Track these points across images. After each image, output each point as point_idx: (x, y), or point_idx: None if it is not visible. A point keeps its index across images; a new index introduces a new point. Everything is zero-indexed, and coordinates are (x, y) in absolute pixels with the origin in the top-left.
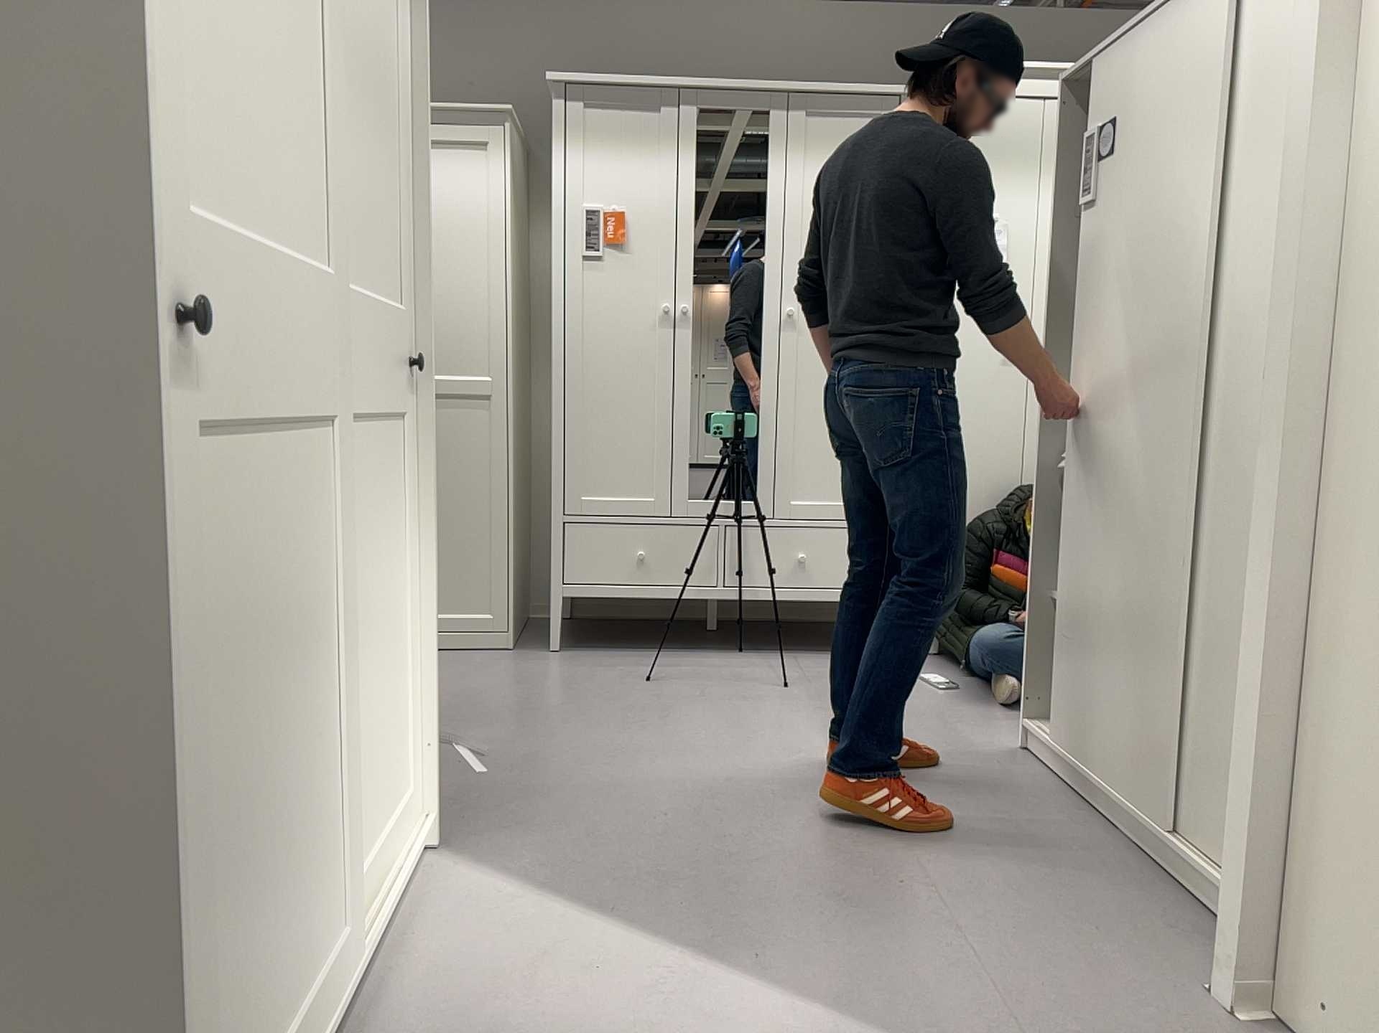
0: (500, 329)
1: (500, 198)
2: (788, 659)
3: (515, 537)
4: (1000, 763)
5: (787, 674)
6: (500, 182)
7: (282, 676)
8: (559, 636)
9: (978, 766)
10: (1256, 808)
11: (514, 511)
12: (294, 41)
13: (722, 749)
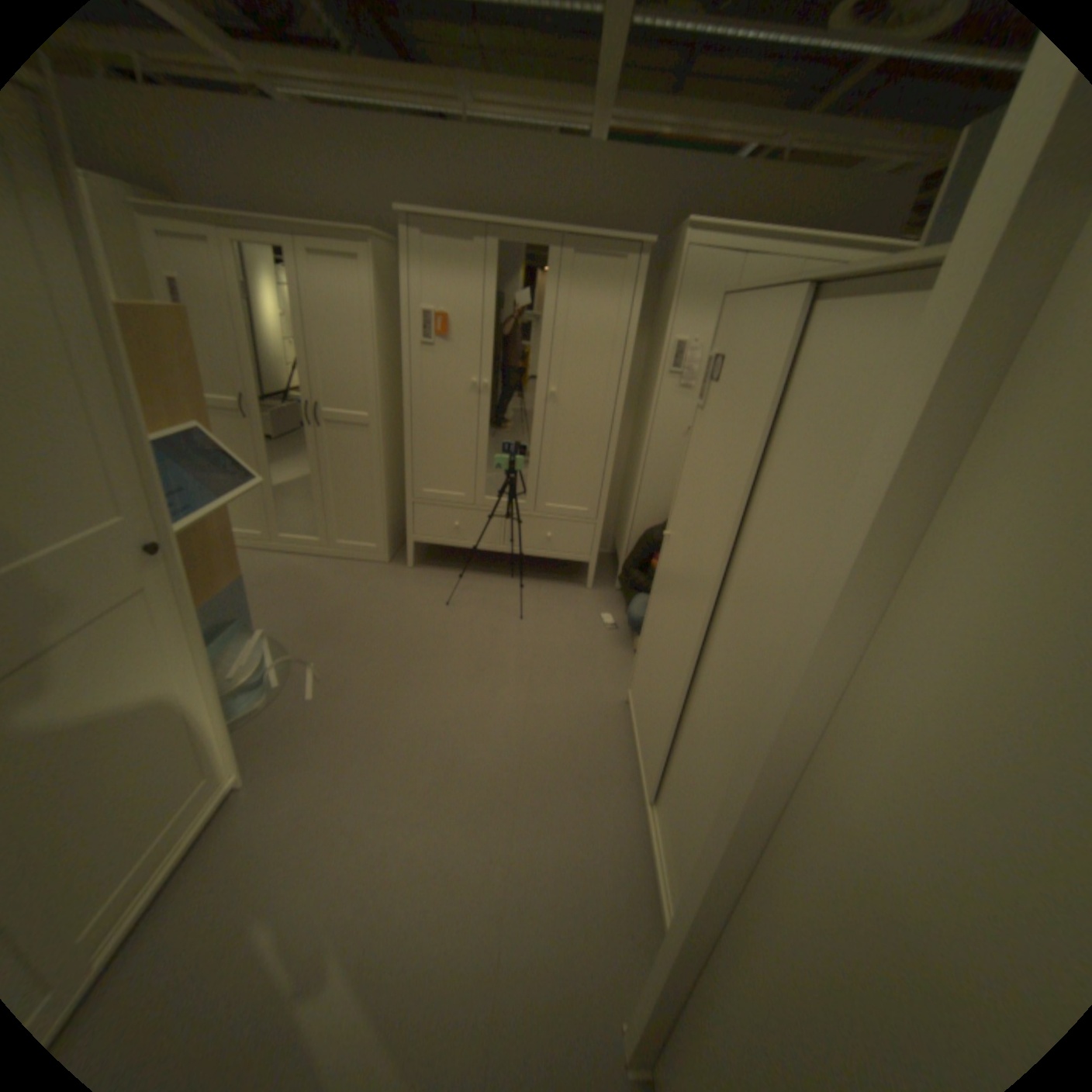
0: (372, 384)
1: (368, 295)
2: (535, 585)
3: (390, 503)
4: (607, 712)
5: (527, 601)
6: (367, 284)
7: None
8: (412, 560)
9: (593, 715)
10: (653, 993)
11: (388, 490)
12: None
13: (457, 679)
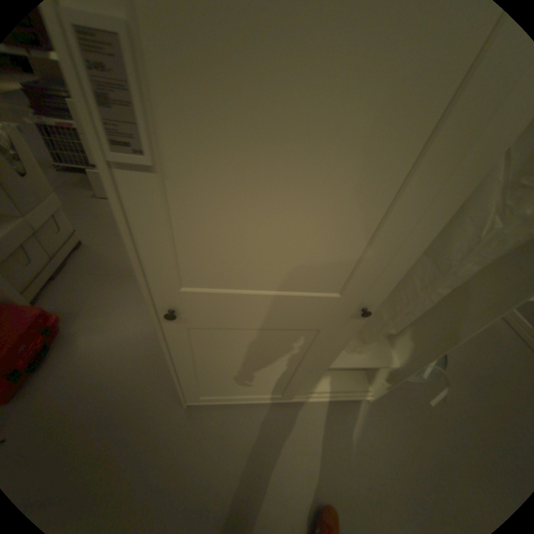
0: None
1: None
2: None
3: None
4: None
5: None
6: None
7: (259, 363)
8: None
9: None
10: None
11: None
12: (353, 211)
13: None
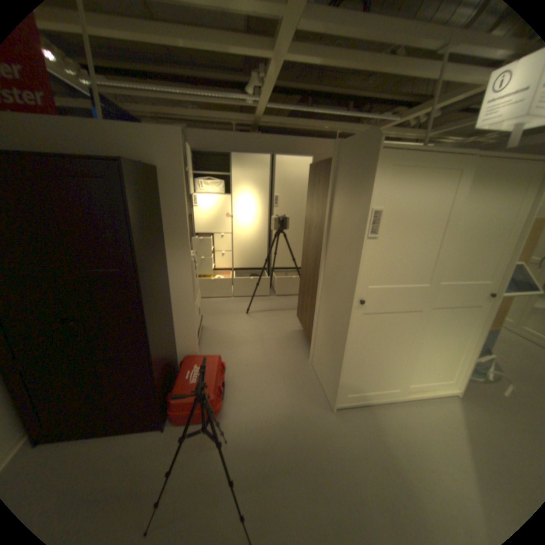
0: None
1: None
2: None
3: None
4: None
5: None
6: None
7: (391, 346)
8: None
9: None
10: None
11: None
12: (431, 246)
13: None
